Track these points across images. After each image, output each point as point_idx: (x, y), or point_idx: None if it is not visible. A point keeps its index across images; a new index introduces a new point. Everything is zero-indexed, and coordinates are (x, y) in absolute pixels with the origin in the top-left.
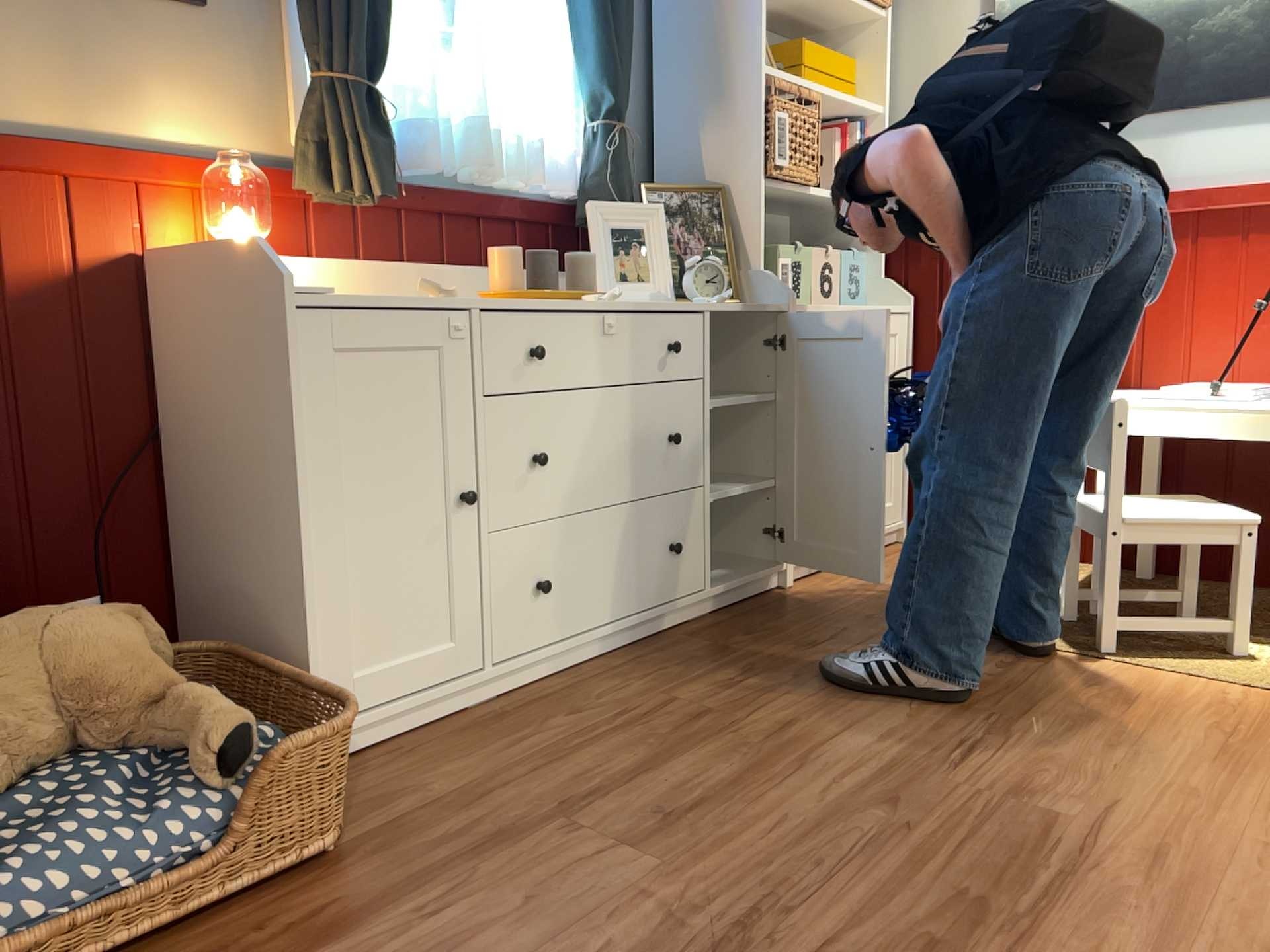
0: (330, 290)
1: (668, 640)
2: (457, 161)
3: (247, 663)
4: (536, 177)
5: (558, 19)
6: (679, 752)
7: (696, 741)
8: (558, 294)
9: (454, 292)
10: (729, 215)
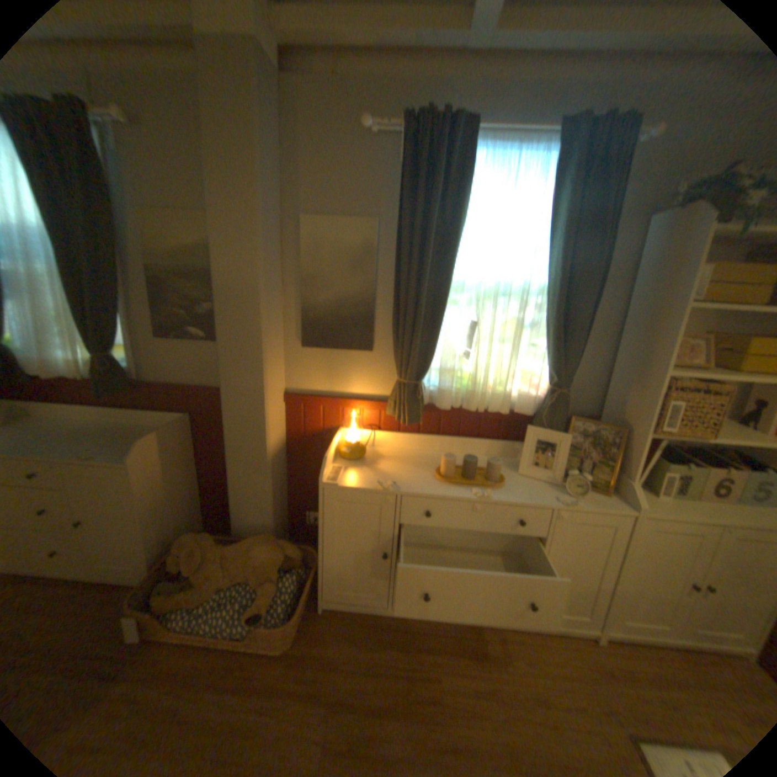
0: (338, 483)
1: (491, 637)
2: (464, 401)
3: (313, 570)
4: (502, 411)
5: (540, 335)
6: (400, 717)
7: (413, 718)
8: (464, 483)
9: (394, 486)
10: (629, 443)
